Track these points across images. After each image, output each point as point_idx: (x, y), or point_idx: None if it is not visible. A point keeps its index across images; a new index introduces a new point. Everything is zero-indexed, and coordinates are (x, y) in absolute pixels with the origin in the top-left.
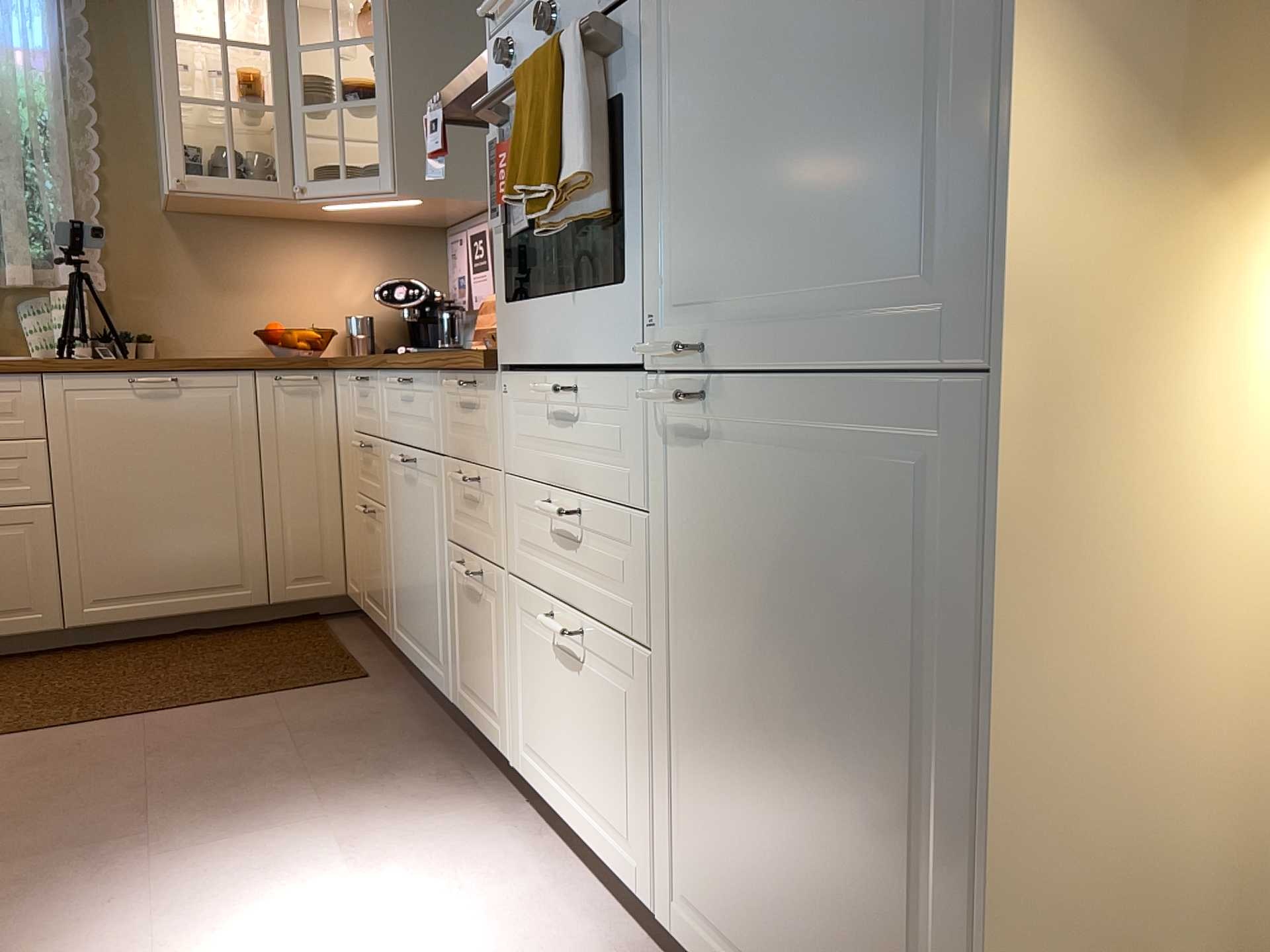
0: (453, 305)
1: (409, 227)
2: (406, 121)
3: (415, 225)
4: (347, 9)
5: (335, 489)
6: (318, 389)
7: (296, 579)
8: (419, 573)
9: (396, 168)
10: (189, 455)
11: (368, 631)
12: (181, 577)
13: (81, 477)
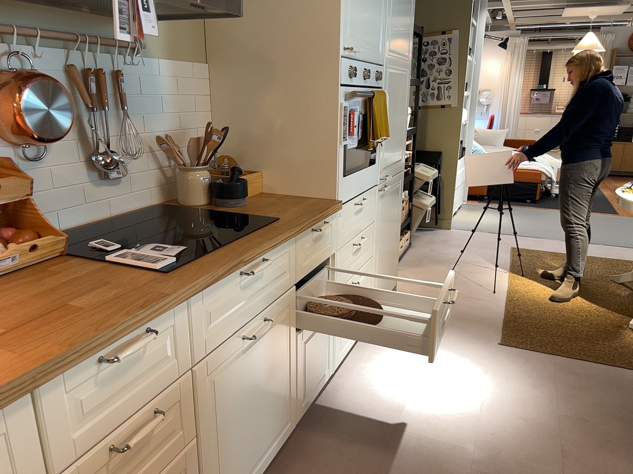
0: None
1: None
2: None
3: None
4: None
5: None
6: None
7: None
8: (264, 398)
9: None
10: None
11: None
12: None
13: None
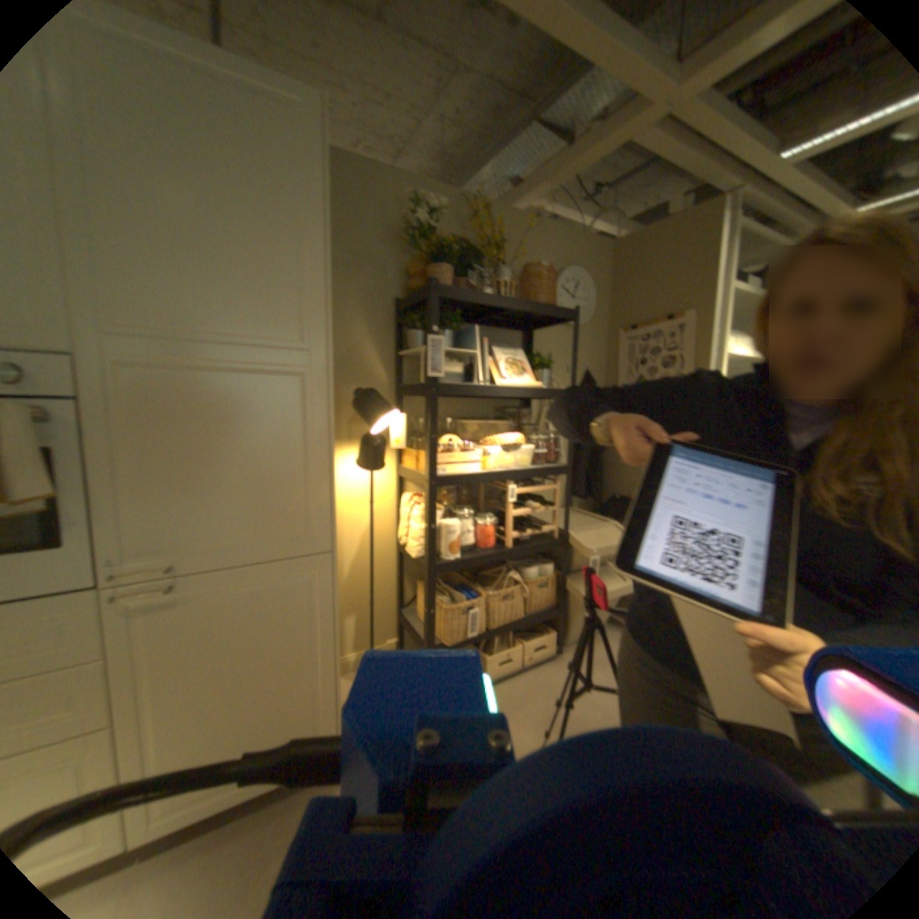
0: None
1: None
2: None
3: None
4: None
5: None
6: None
7: None
8: None
9: None
10: None
11: None
12: None
13: None
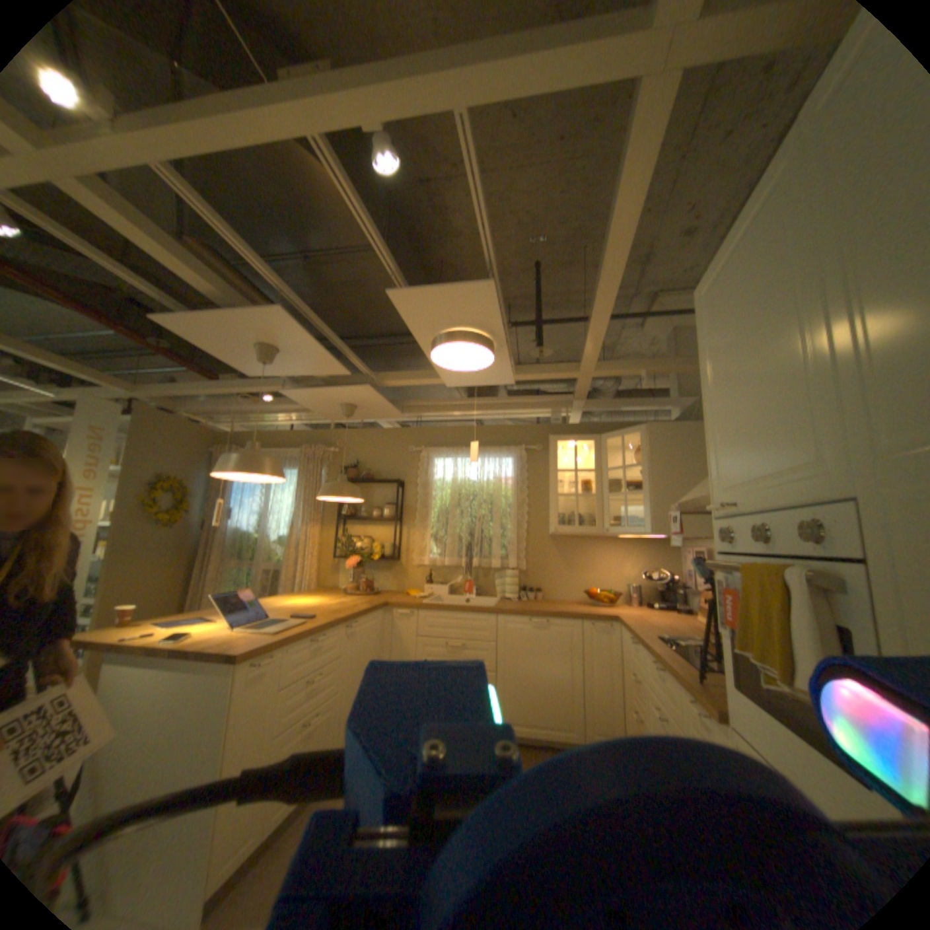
0: (685, 585)
1: (659, 541)
2: (657, 501)
3: (663, 540)
4: (628, 449)
5: (620, 688)
6: (612, 632)
7: (599, 735)
8: None
9: (653, 523)
10: (551, 658)
11: None
12: (544, 720)
13: (507, 662)
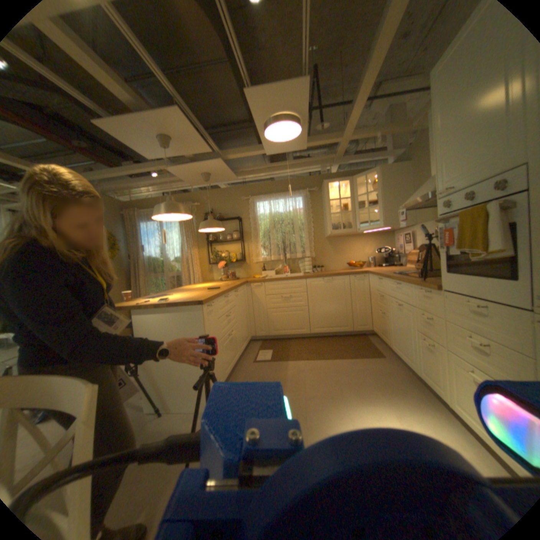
0: (397, 252)
1: (383, 233)
2: (386, 209)
3: (384, 232)
4: (367, 183)
5: (369, 303)
6: (364, 278)
7: (359, 325)
8: (403, 335)
9: (383, 221)
10: (334, 295)
11: (379, 341)
12: (333, 323)
13: (312, 300)
